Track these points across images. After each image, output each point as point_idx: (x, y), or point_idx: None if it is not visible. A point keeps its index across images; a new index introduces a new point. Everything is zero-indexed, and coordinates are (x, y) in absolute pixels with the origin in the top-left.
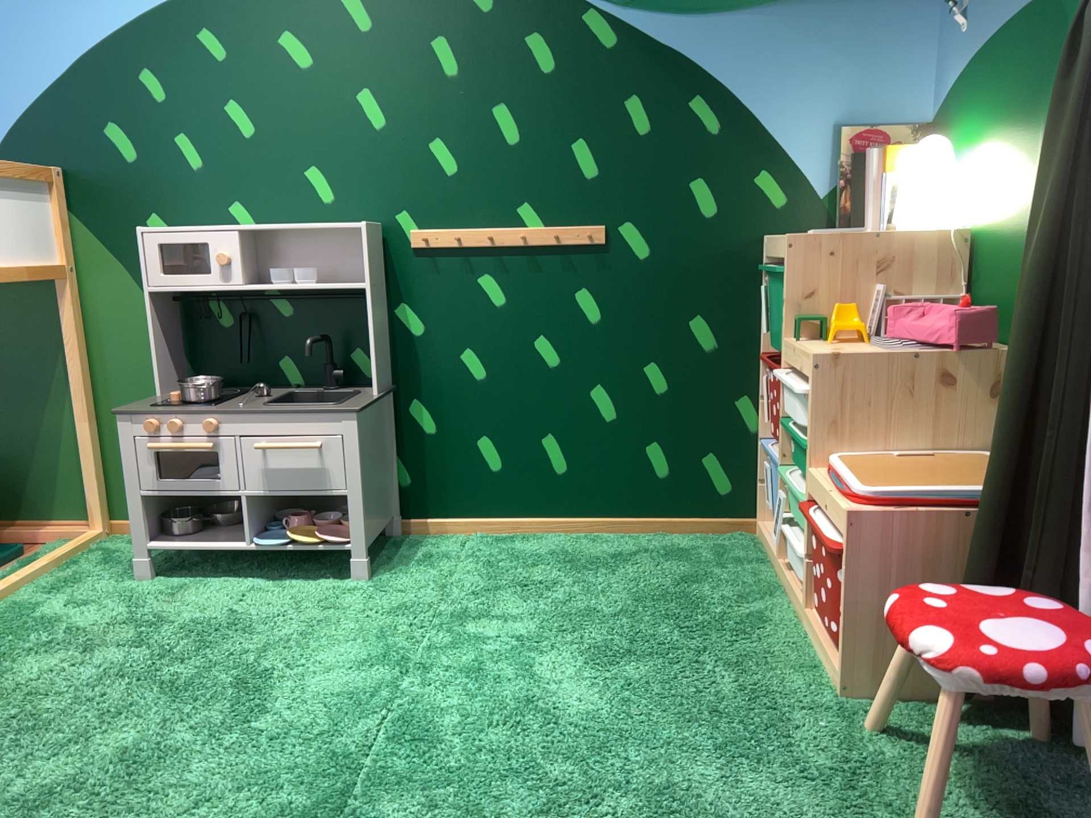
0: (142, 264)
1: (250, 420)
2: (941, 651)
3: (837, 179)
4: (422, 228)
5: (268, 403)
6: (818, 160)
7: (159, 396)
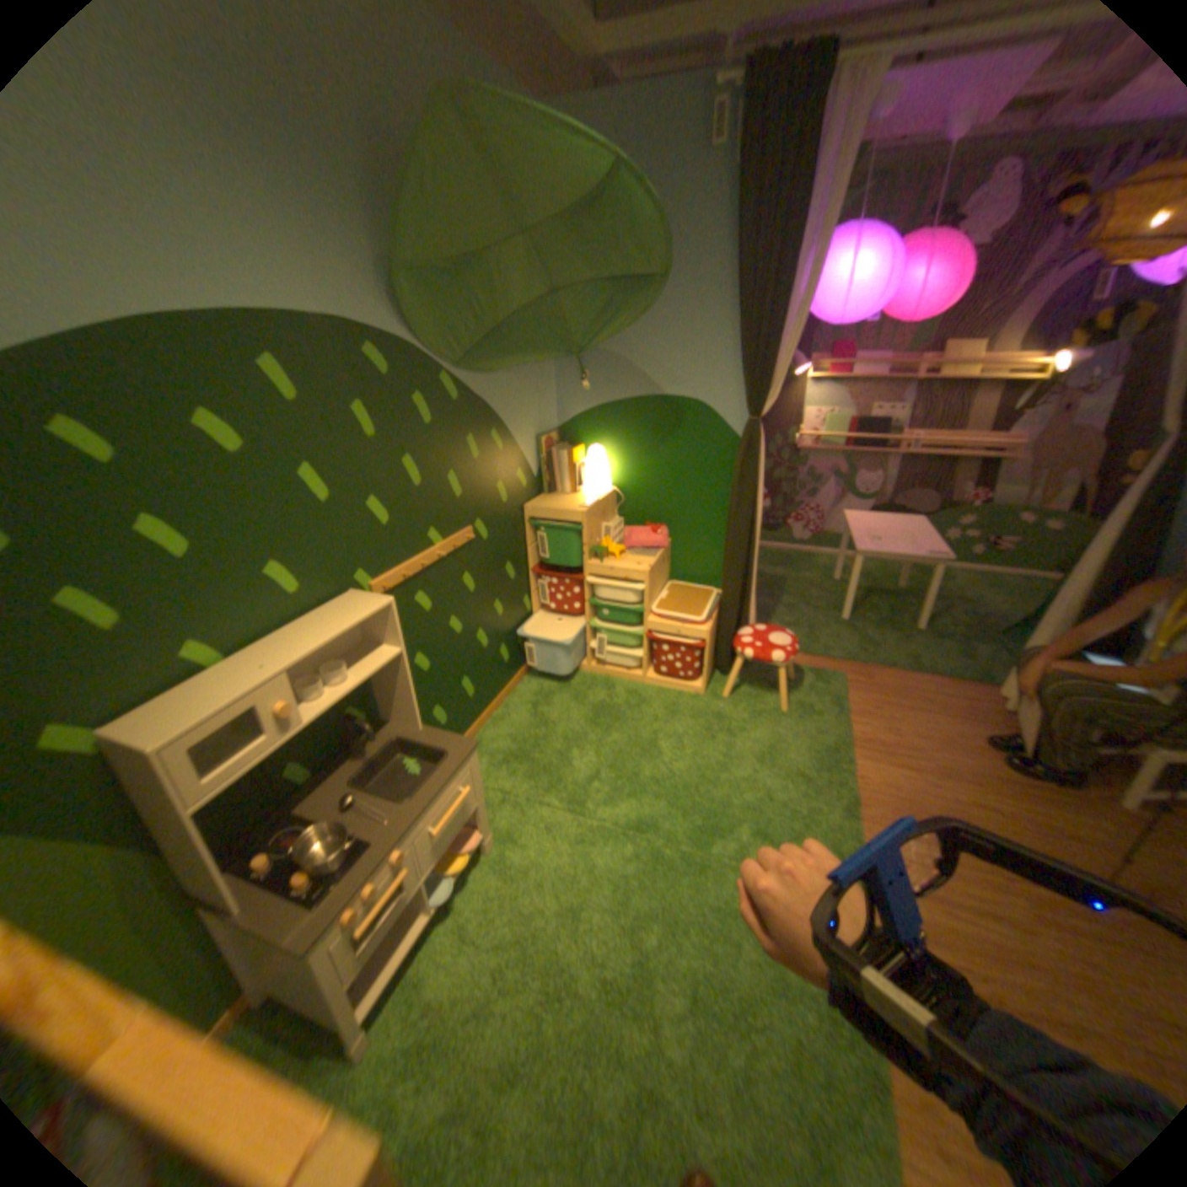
0: (167, 789)
1: (418, 819)
2: (780, 657)
3: (538, 465)
4: (377, 578)
5: (401, 798)
6: (532, 457)
7: (222, 914)
